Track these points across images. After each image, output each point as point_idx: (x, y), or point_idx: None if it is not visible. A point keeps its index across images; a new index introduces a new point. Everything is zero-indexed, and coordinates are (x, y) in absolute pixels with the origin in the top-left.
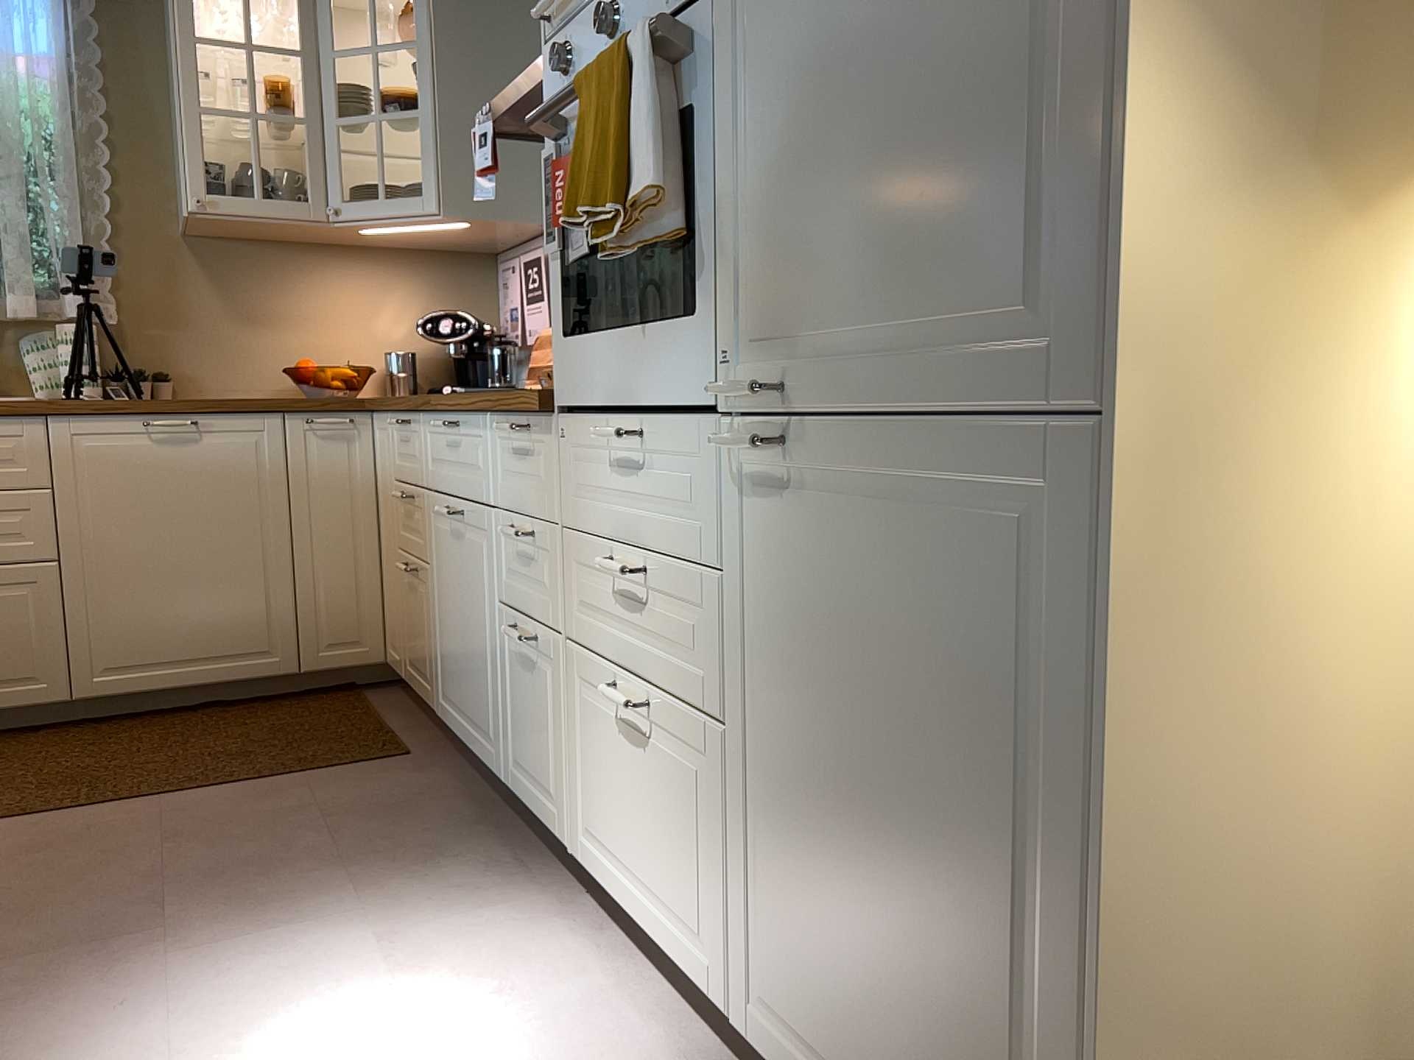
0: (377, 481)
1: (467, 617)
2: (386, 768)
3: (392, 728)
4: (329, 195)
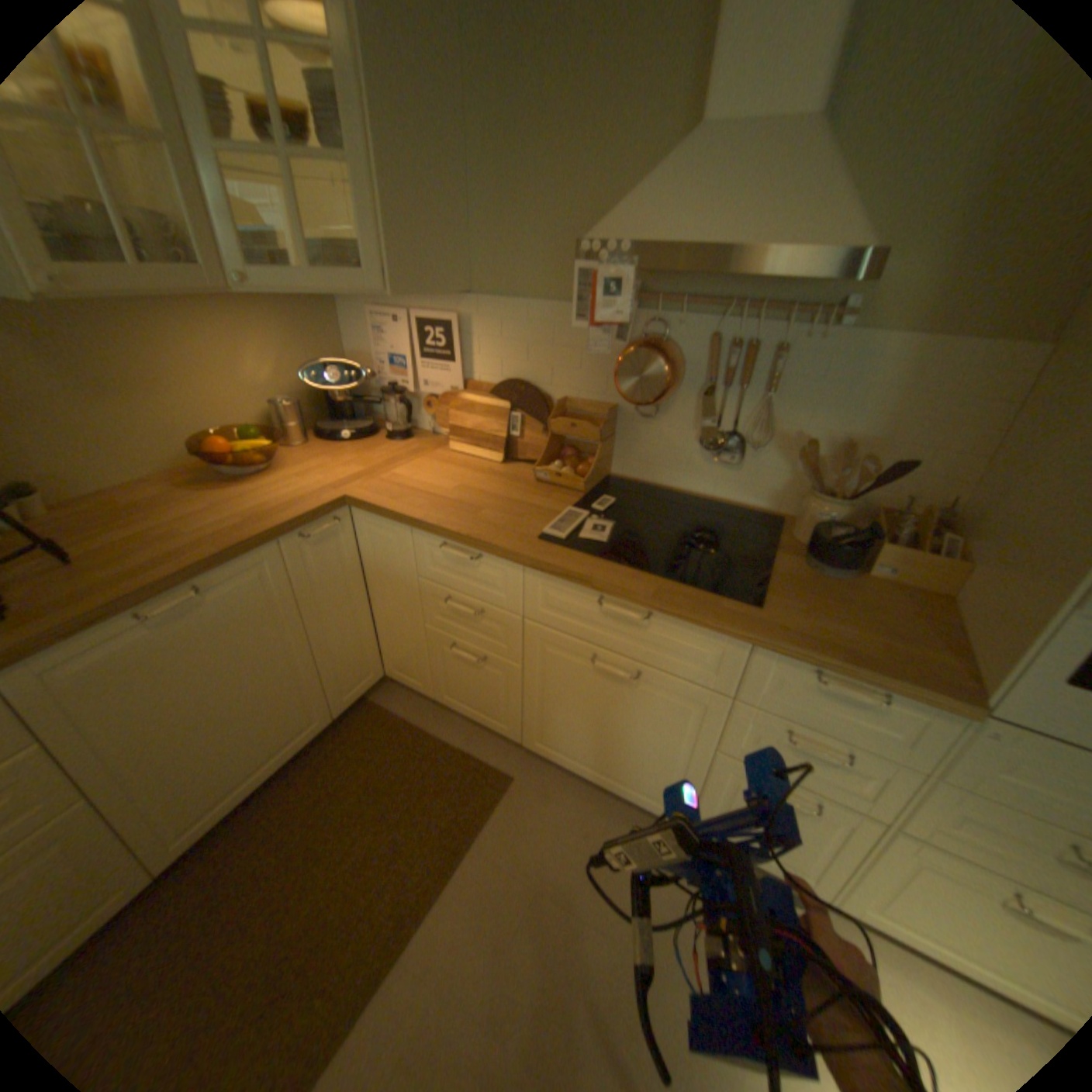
0: (366, 562)
1: (625, 730)
2: (516, 805)
3: (453, 745)
4: (217, 255)
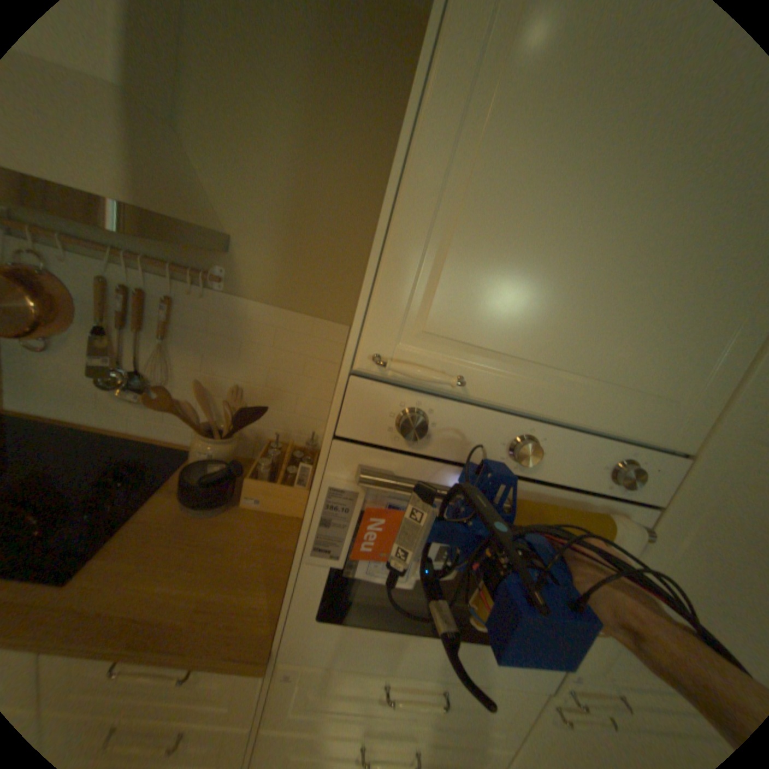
0: None
1: None
2: None
3: None
4: None
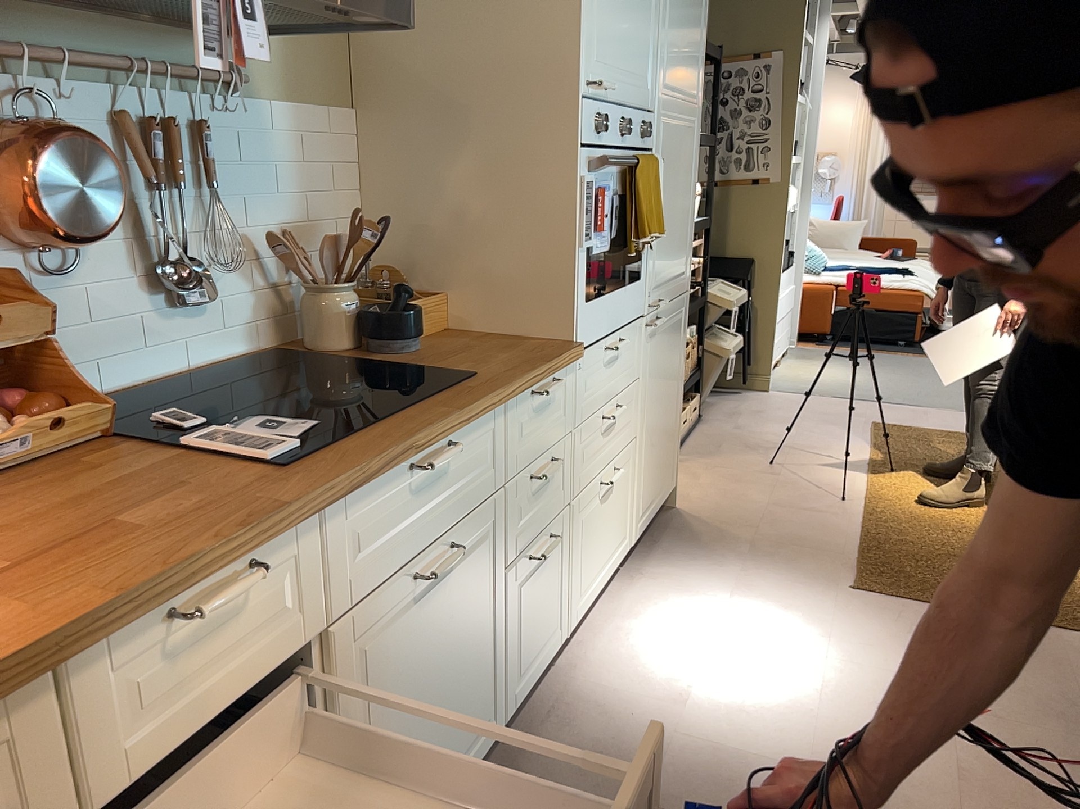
0: None
1: (451, 658)
2: None
3: None
4: None
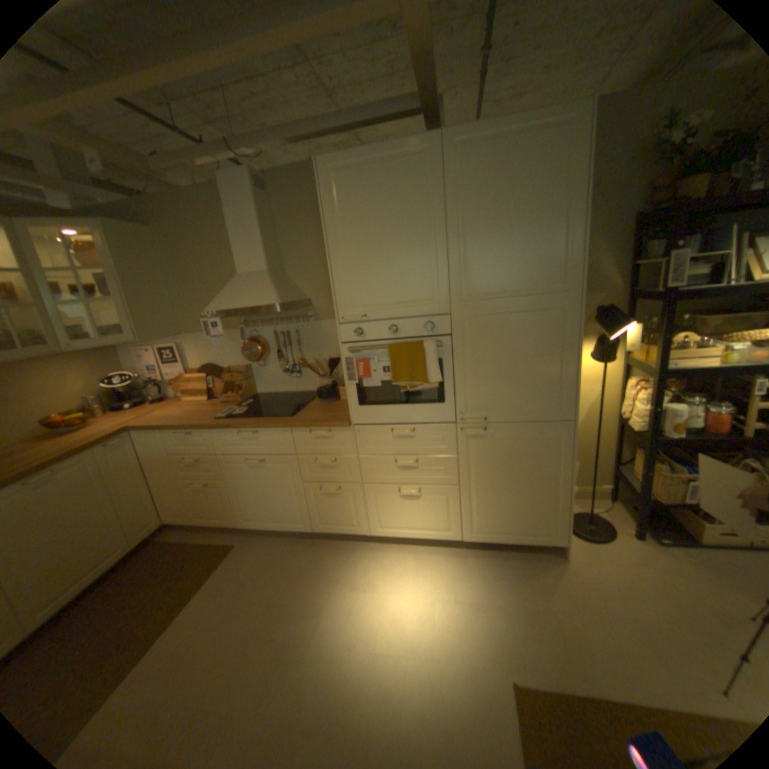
0: (140, 459)
1: (270, 491)
2: (234, 556)
3: (202, 544)
4: (54, 340)
